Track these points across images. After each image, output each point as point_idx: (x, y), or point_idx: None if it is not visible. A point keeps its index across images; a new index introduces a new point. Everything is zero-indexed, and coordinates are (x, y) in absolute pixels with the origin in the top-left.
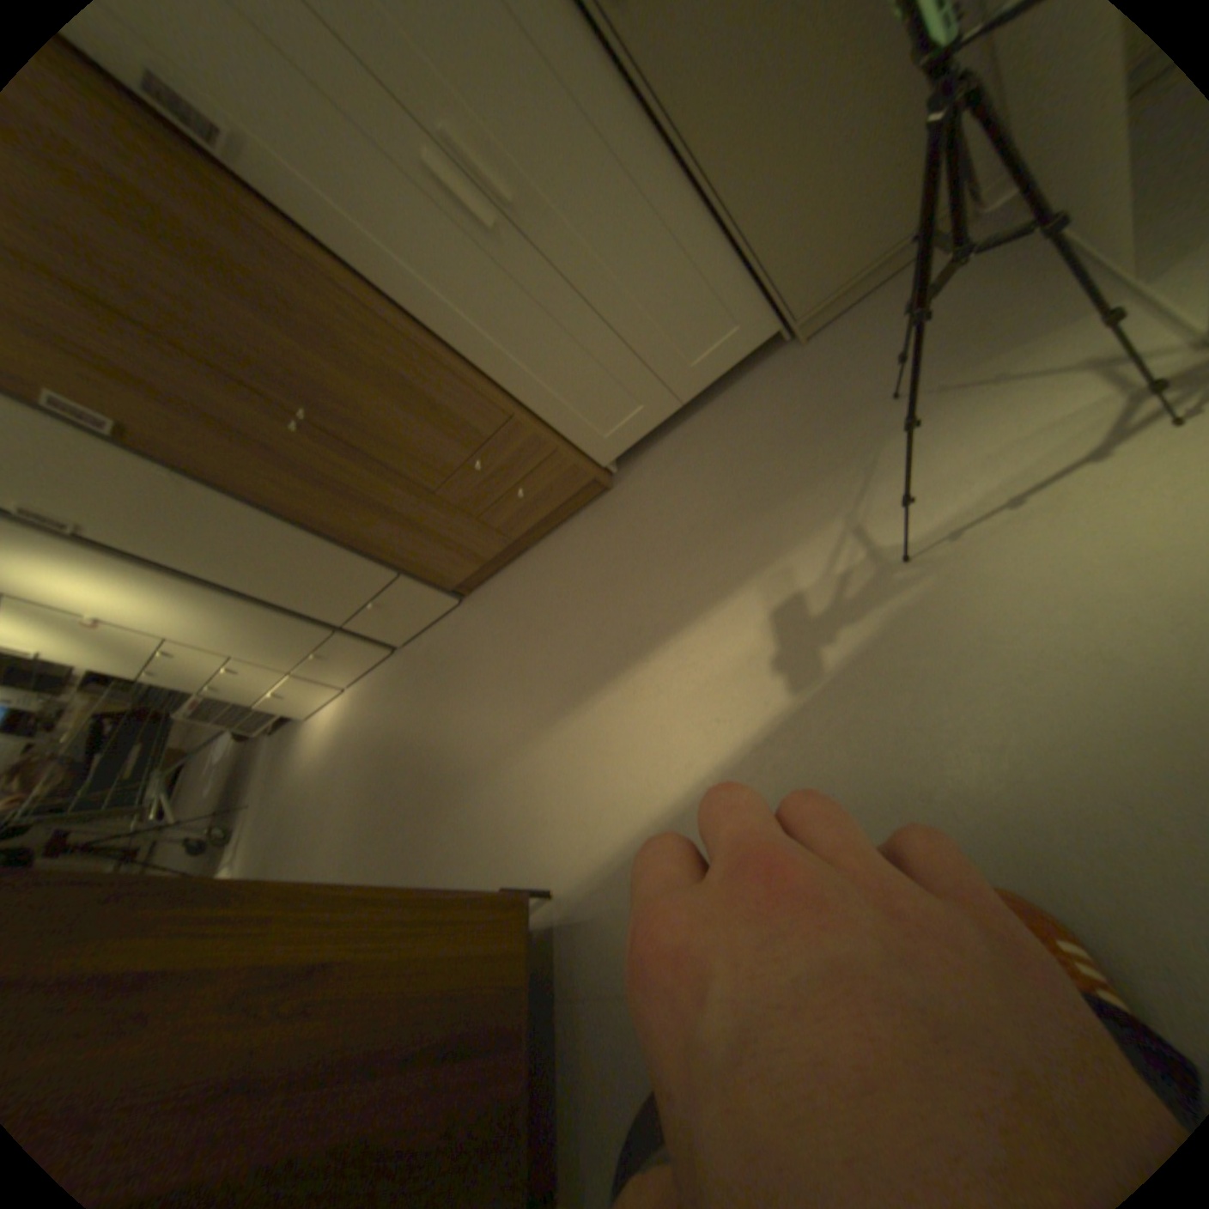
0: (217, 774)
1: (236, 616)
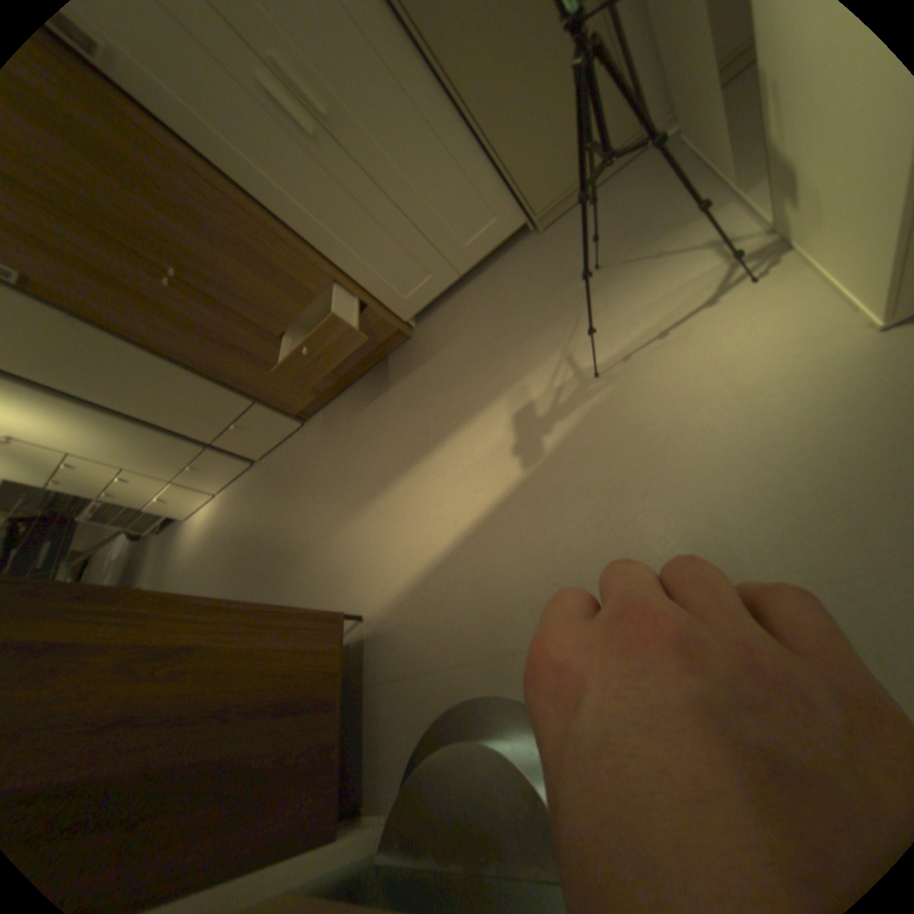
0: (115, 567)
1: (125, 435)
